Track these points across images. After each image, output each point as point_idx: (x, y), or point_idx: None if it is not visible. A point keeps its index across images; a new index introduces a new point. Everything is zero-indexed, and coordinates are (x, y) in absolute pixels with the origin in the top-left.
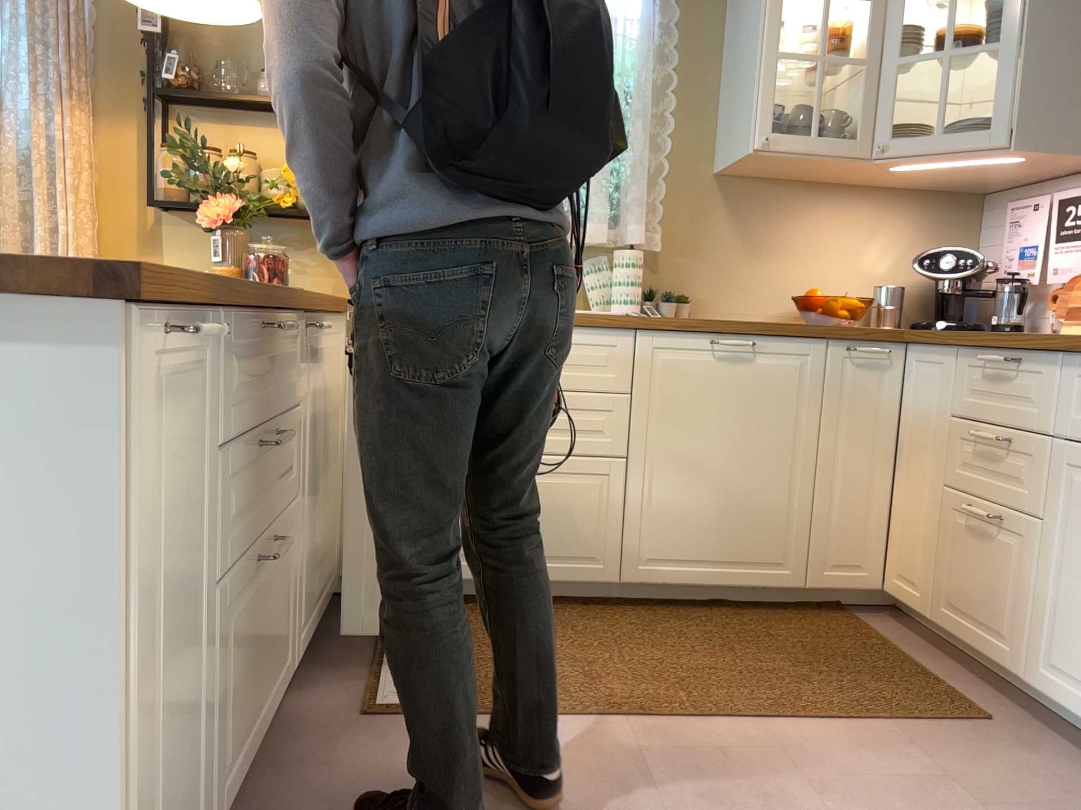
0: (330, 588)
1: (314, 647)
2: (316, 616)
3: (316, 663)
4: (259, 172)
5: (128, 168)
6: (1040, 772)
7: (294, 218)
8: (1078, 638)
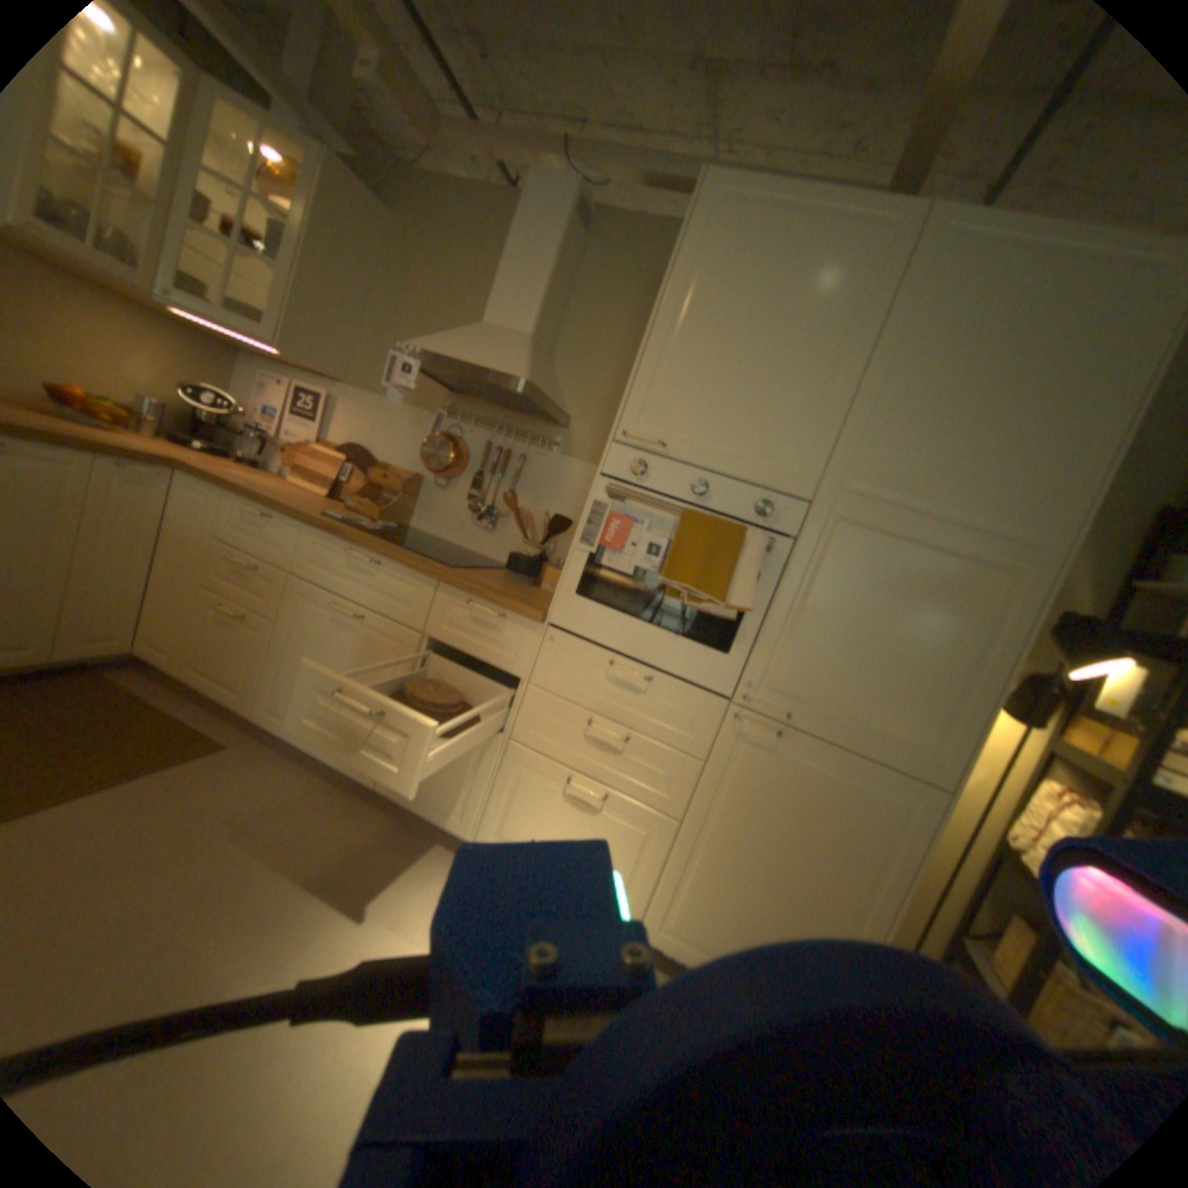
0: None
1: None
2: None
3: None
4: None
5: None
6: (257, 779)
7: None
8: (287, 695)
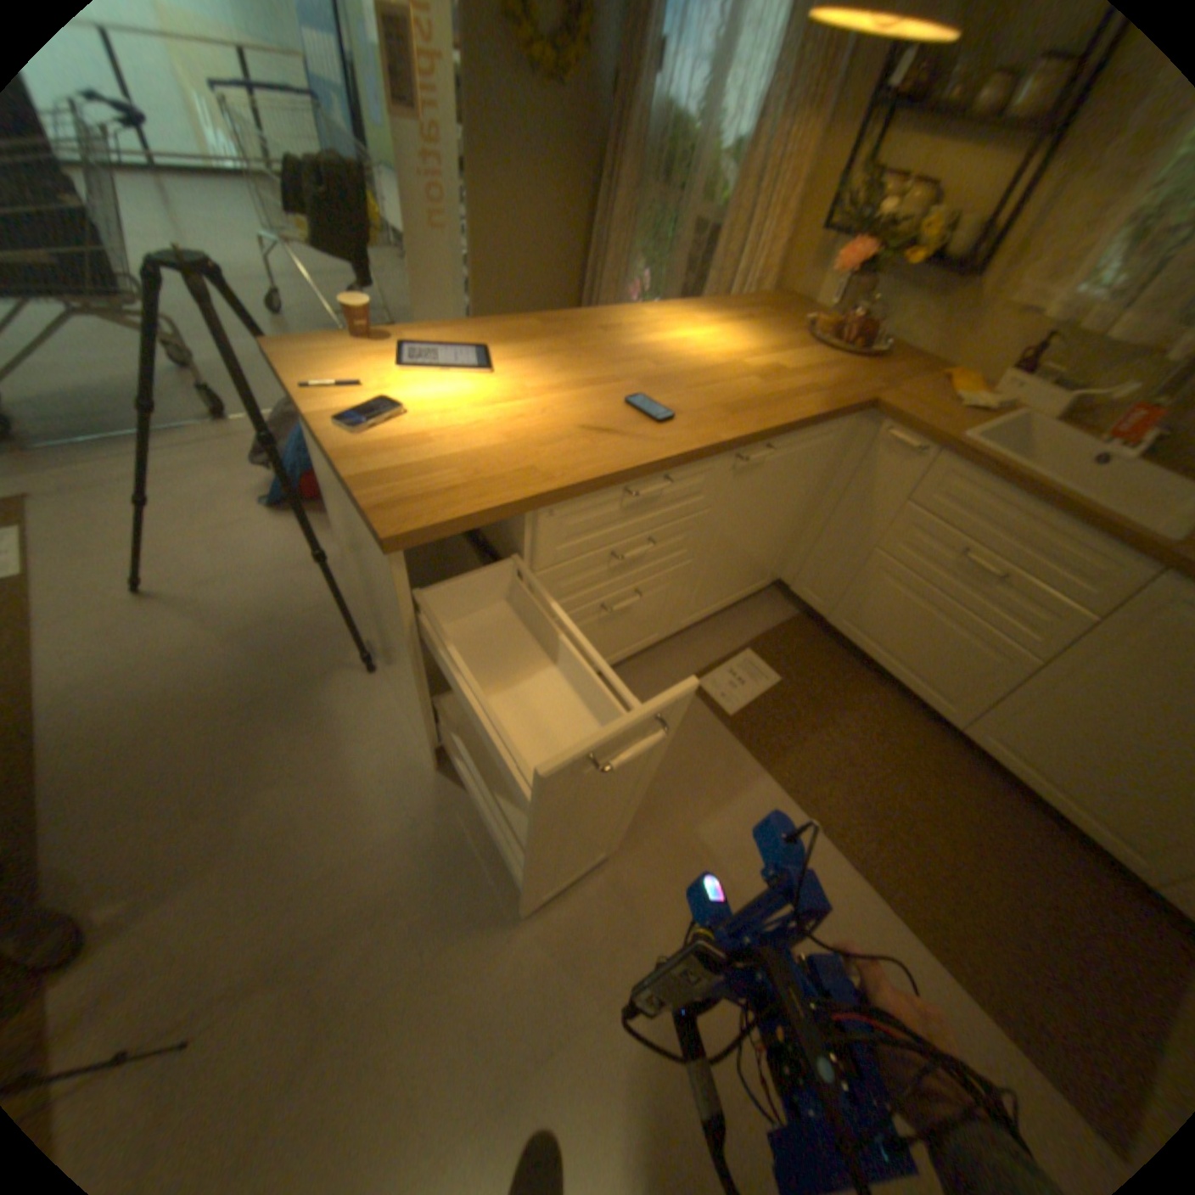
0: (753, 591)
1: (722, 617)
2: (718, 608)
3: (710, 629)
4: (925, 207)
5: (832, 179)
6: None
7: (941, 261)
8: None
